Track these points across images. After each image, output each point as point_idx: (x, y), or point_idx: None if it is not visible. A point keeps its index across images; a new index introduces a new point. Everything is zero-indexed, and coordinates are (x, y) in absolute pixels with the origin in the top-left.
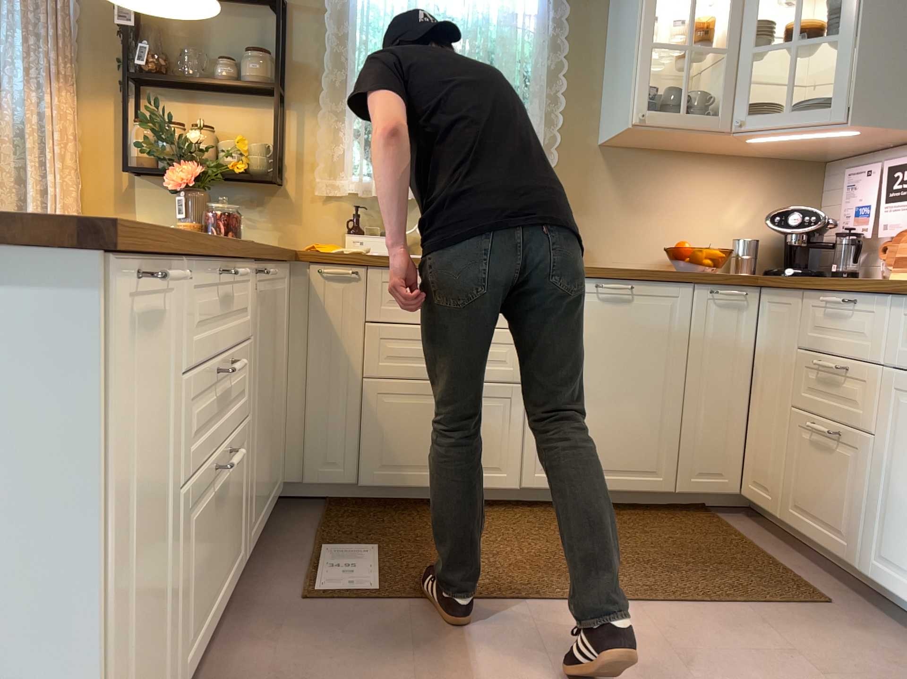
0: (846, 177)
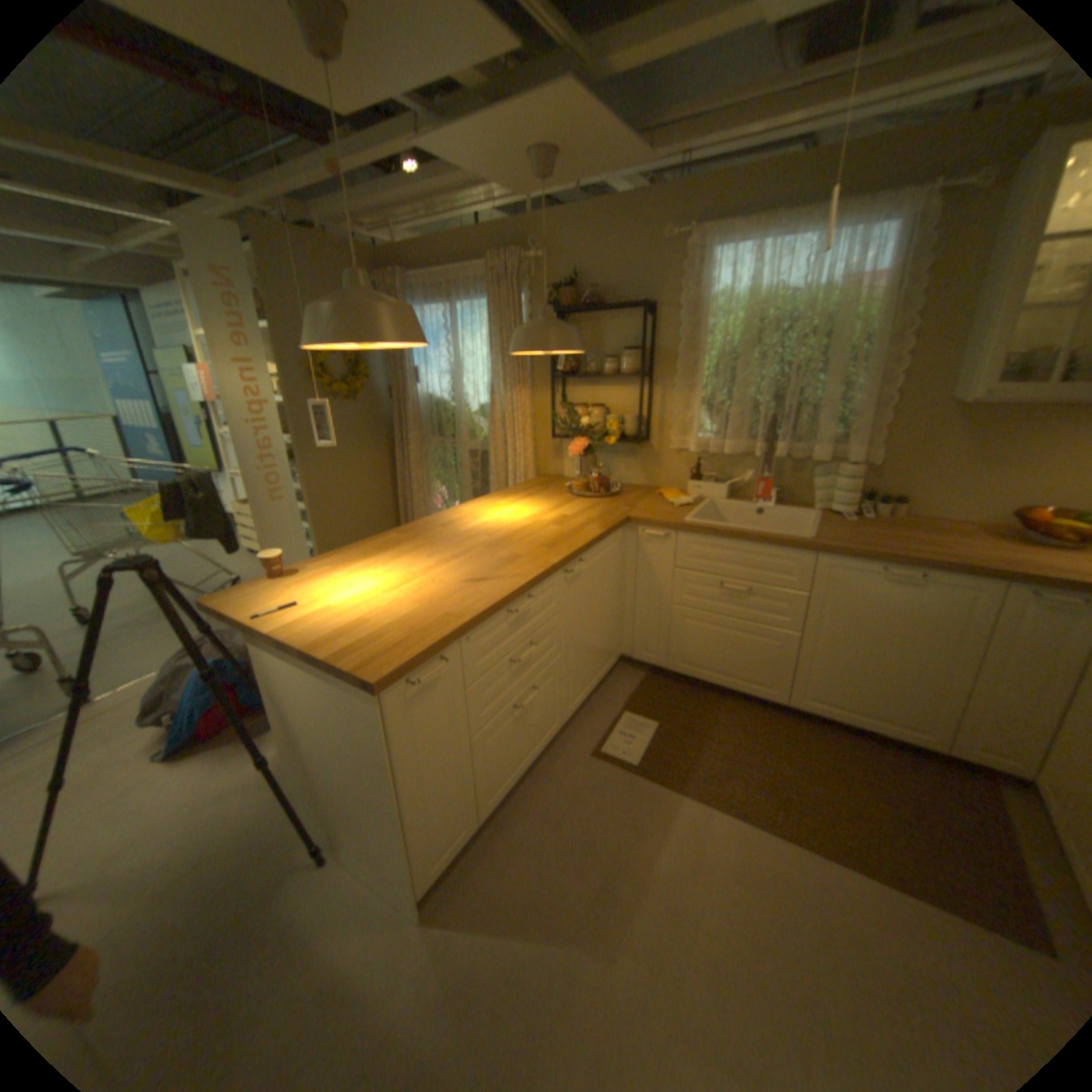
0: None
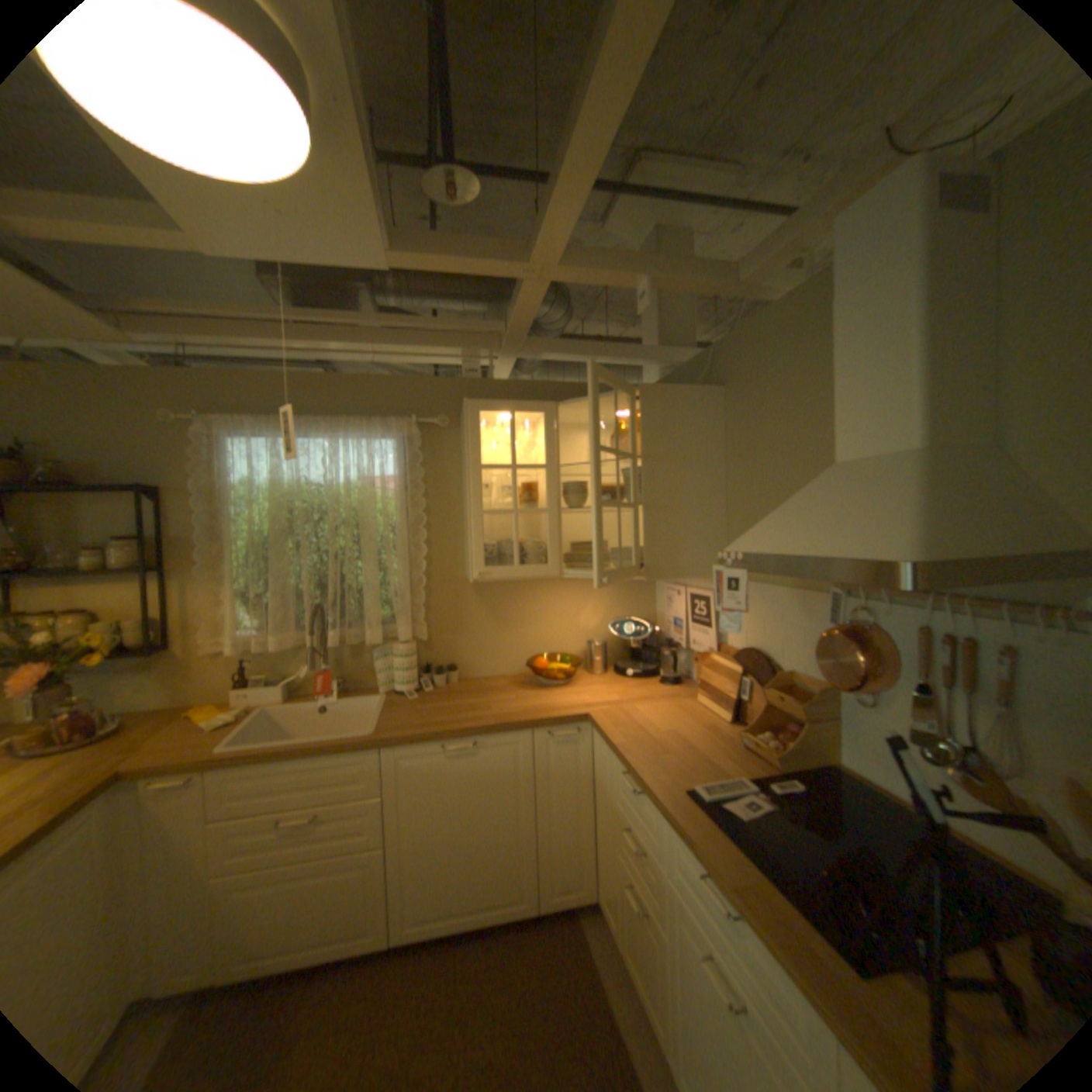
0: (665, 589)
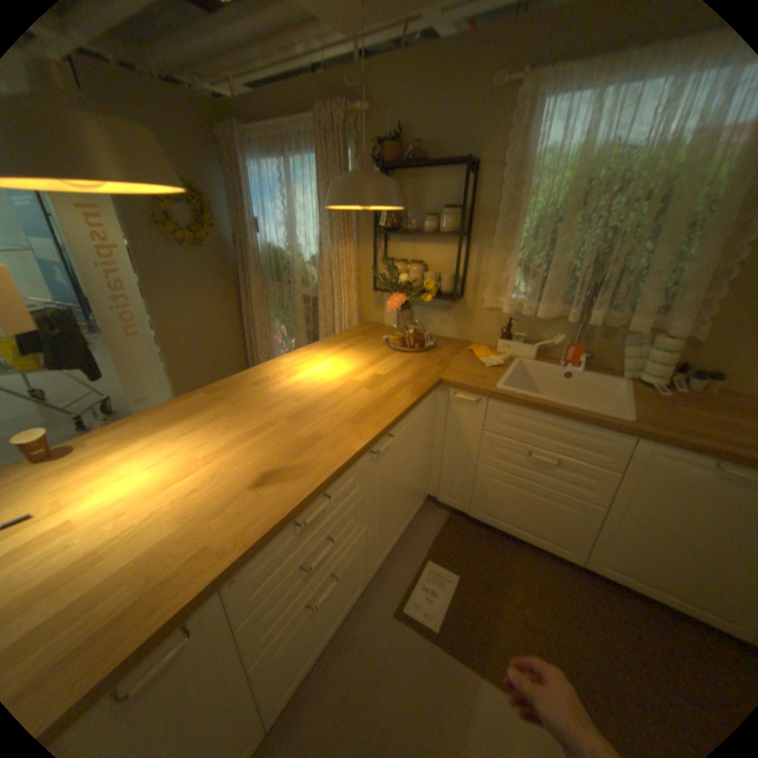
0: None
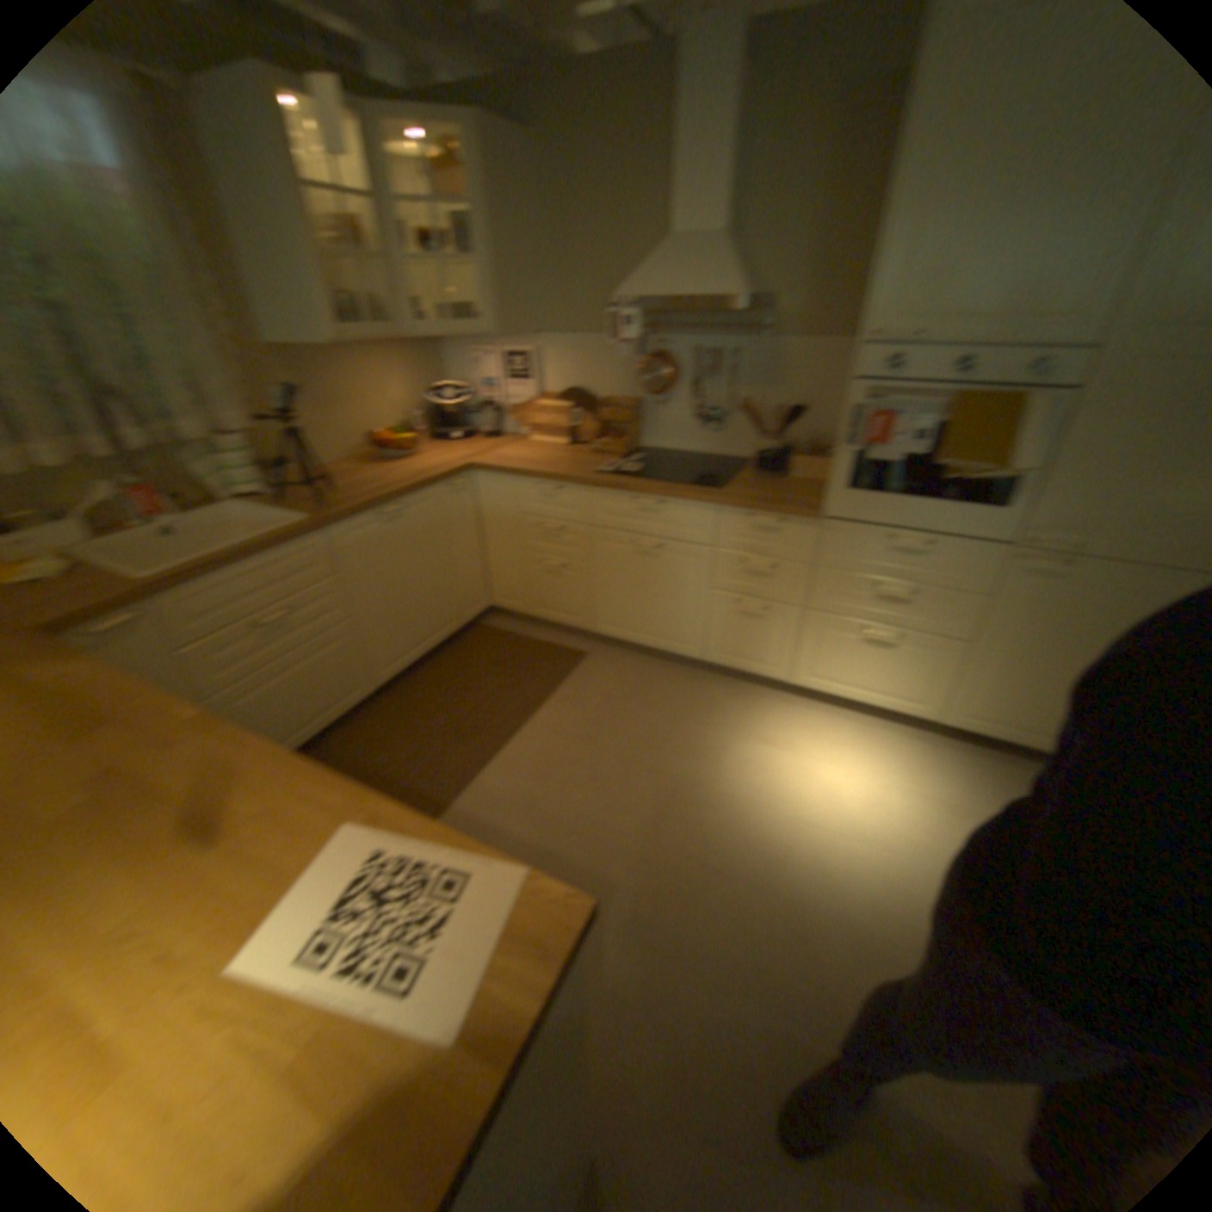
0: (472, 352)
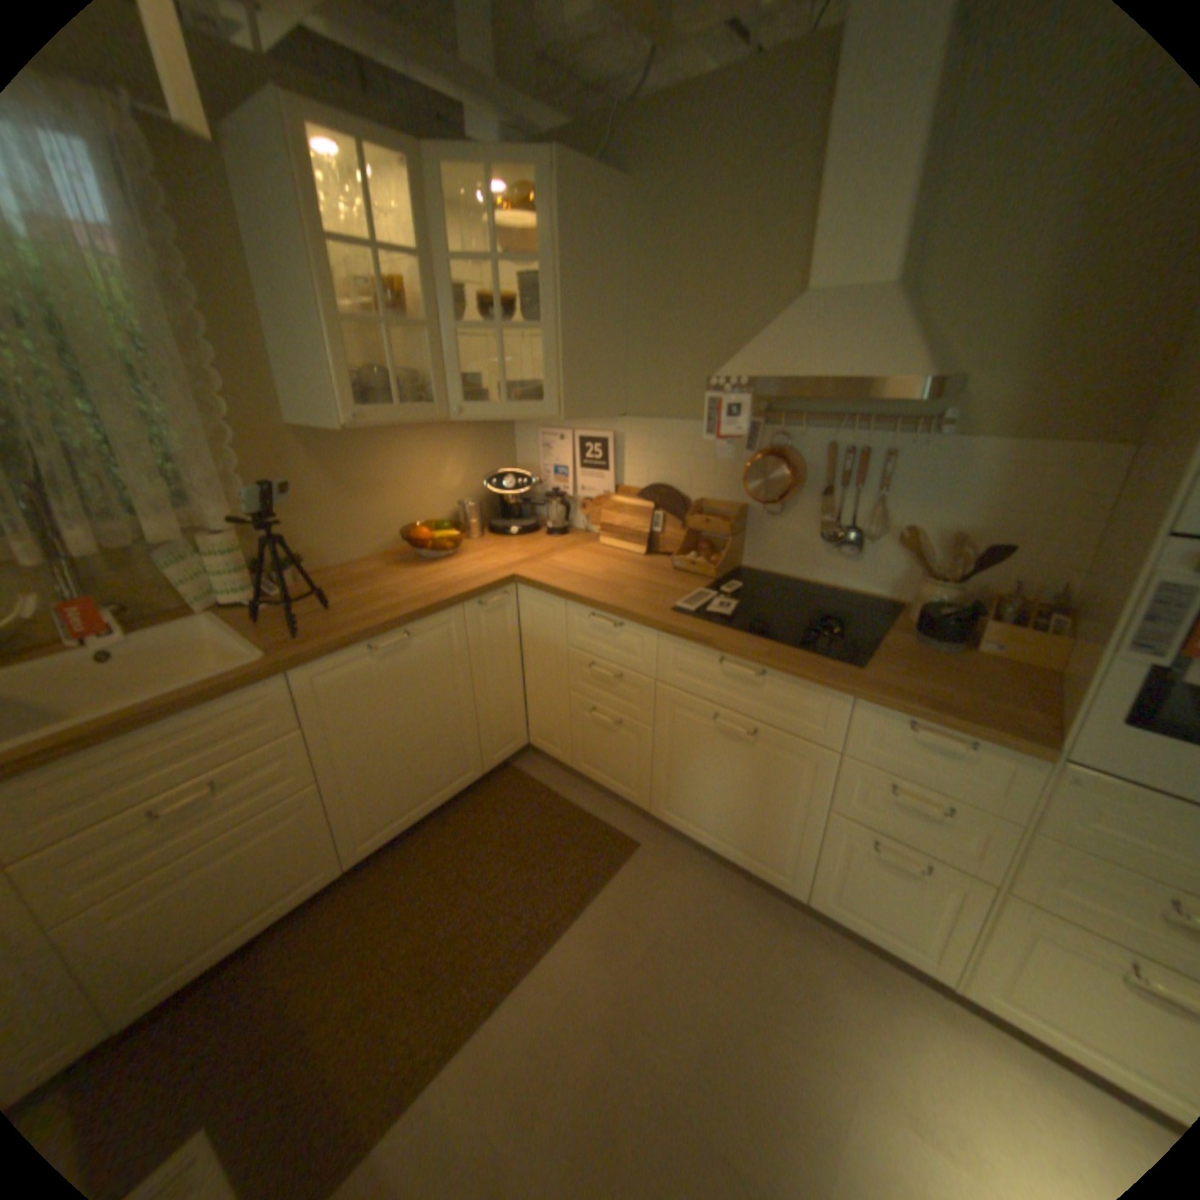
0: (538, 435)
